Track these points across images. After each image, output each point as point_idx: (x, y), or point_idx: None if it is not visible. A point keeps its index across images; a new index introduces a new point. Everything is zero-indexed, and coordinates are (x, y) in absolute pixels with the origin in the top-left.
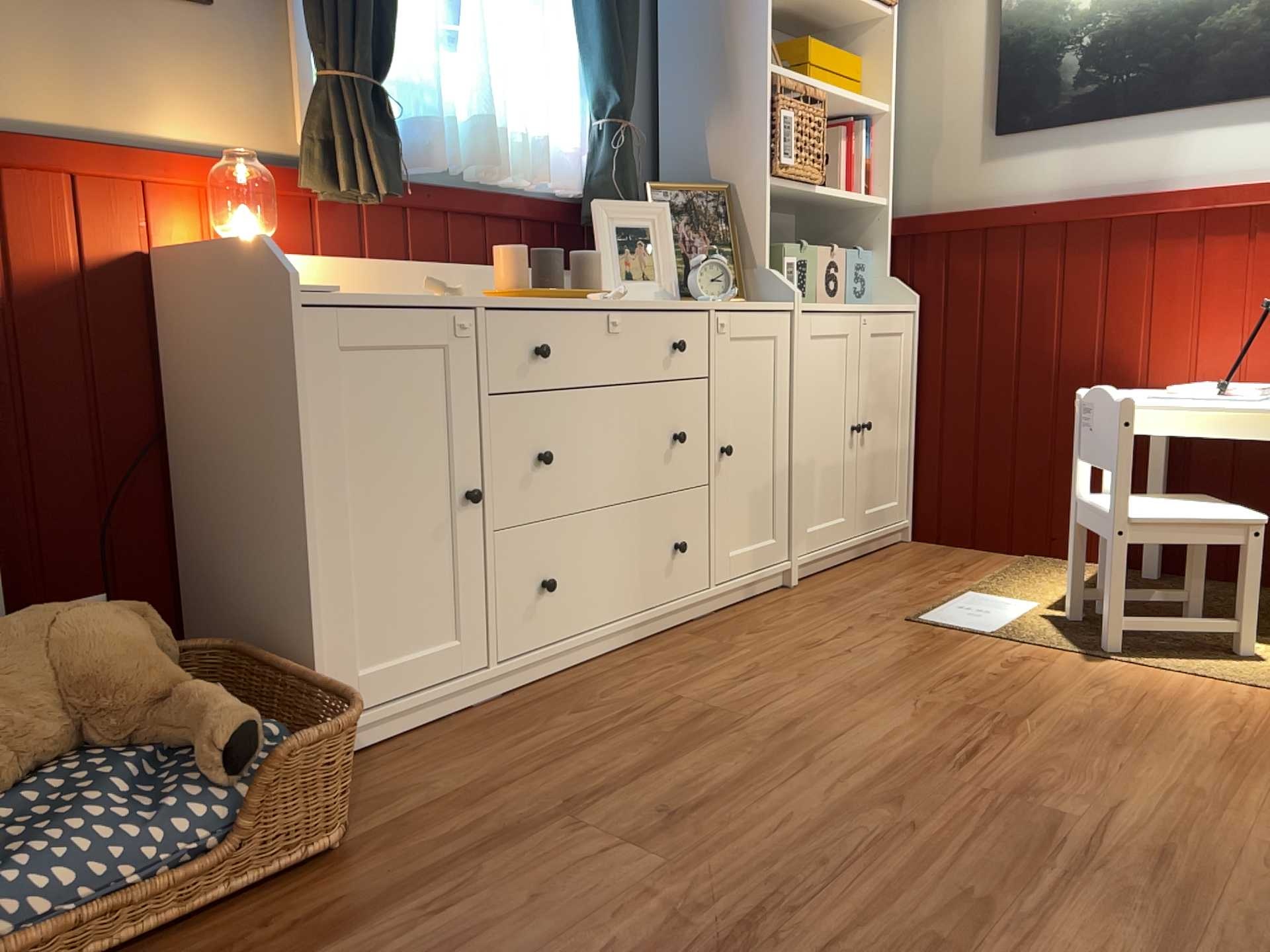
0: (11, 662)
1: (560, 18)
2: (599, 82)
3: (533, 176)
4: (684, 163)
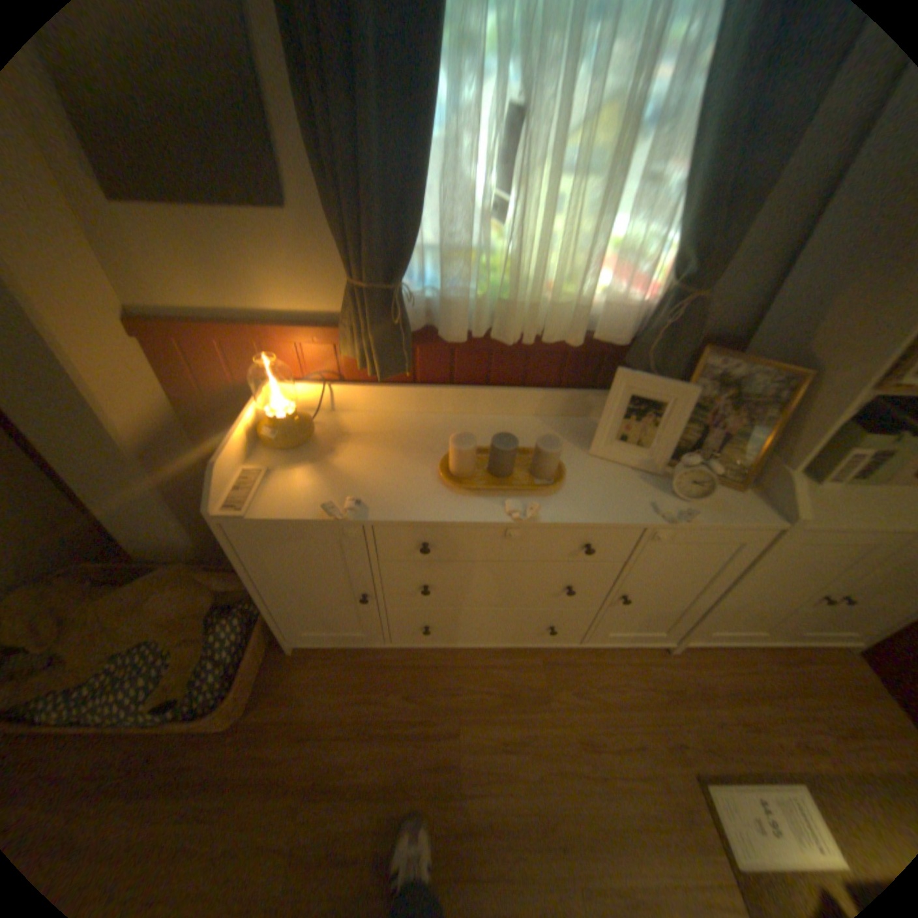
0: (132, 611)
1: (676, 148)
2: (686, 241)
3: (565, 338)
4: (797, 312)
